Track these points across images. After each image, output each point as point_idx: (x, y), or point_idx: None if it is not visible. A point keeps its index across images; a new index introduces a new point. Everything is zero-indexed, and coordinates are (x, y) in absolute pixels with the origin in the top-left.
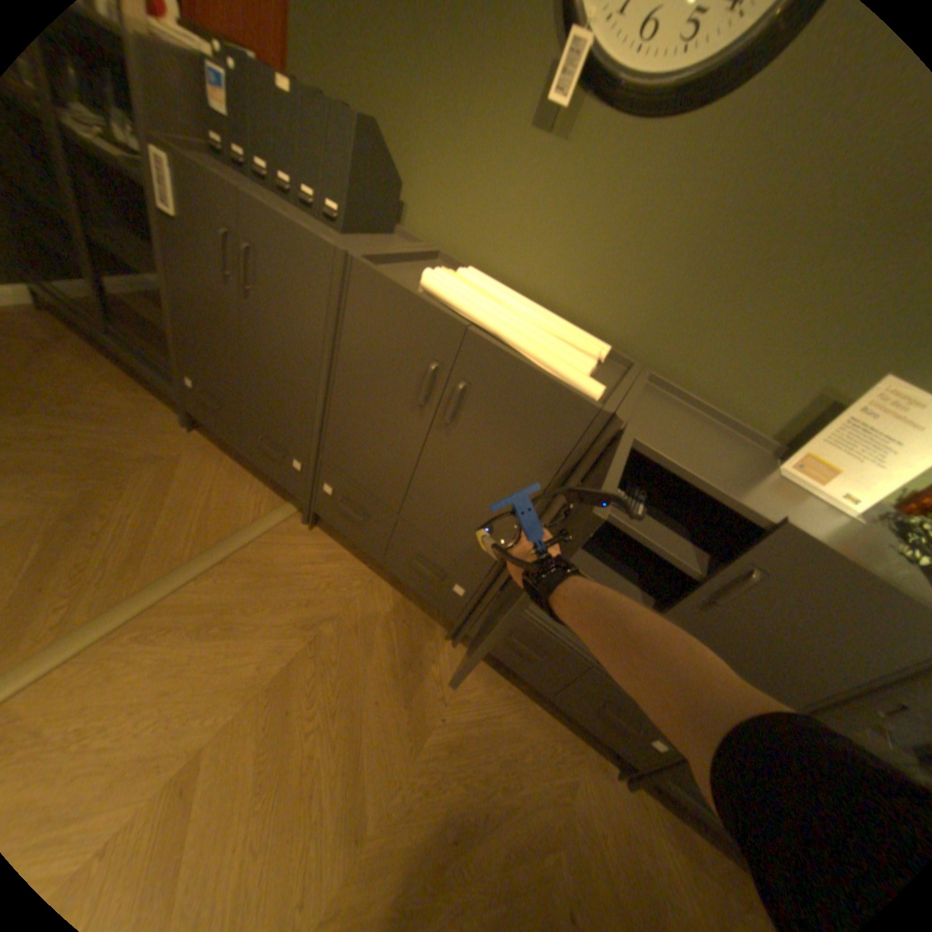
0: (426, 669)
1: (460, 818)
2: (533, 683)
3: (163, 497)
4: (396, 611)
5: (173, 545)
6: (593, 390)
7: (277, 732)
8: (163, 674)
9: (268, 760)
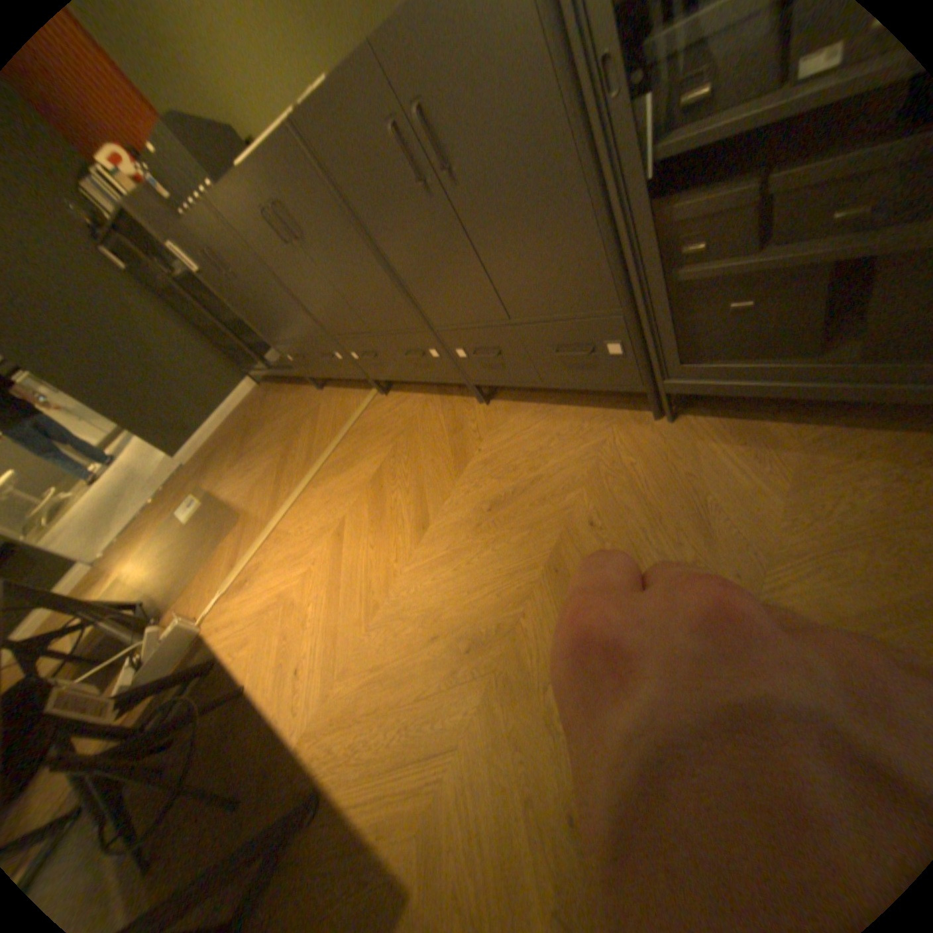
0: (467, 428)
1: (495, 497)
2: (527, 383)
3: (316, 426)
4: (445, 407)
5: (323, 444)
6: (289, 116)
7: (379, 497)
8: (326, 496)
9: (376, 510)
